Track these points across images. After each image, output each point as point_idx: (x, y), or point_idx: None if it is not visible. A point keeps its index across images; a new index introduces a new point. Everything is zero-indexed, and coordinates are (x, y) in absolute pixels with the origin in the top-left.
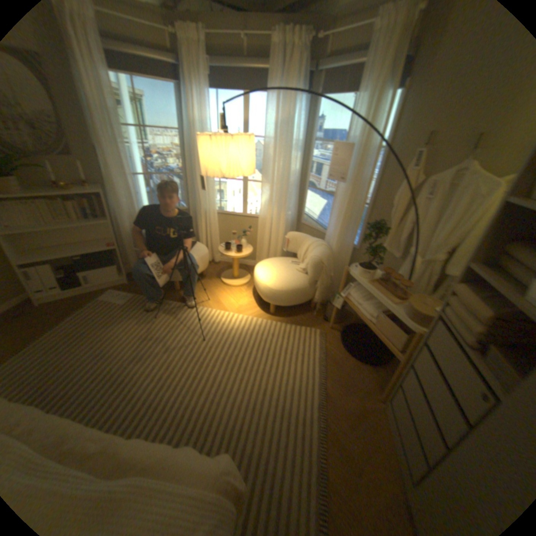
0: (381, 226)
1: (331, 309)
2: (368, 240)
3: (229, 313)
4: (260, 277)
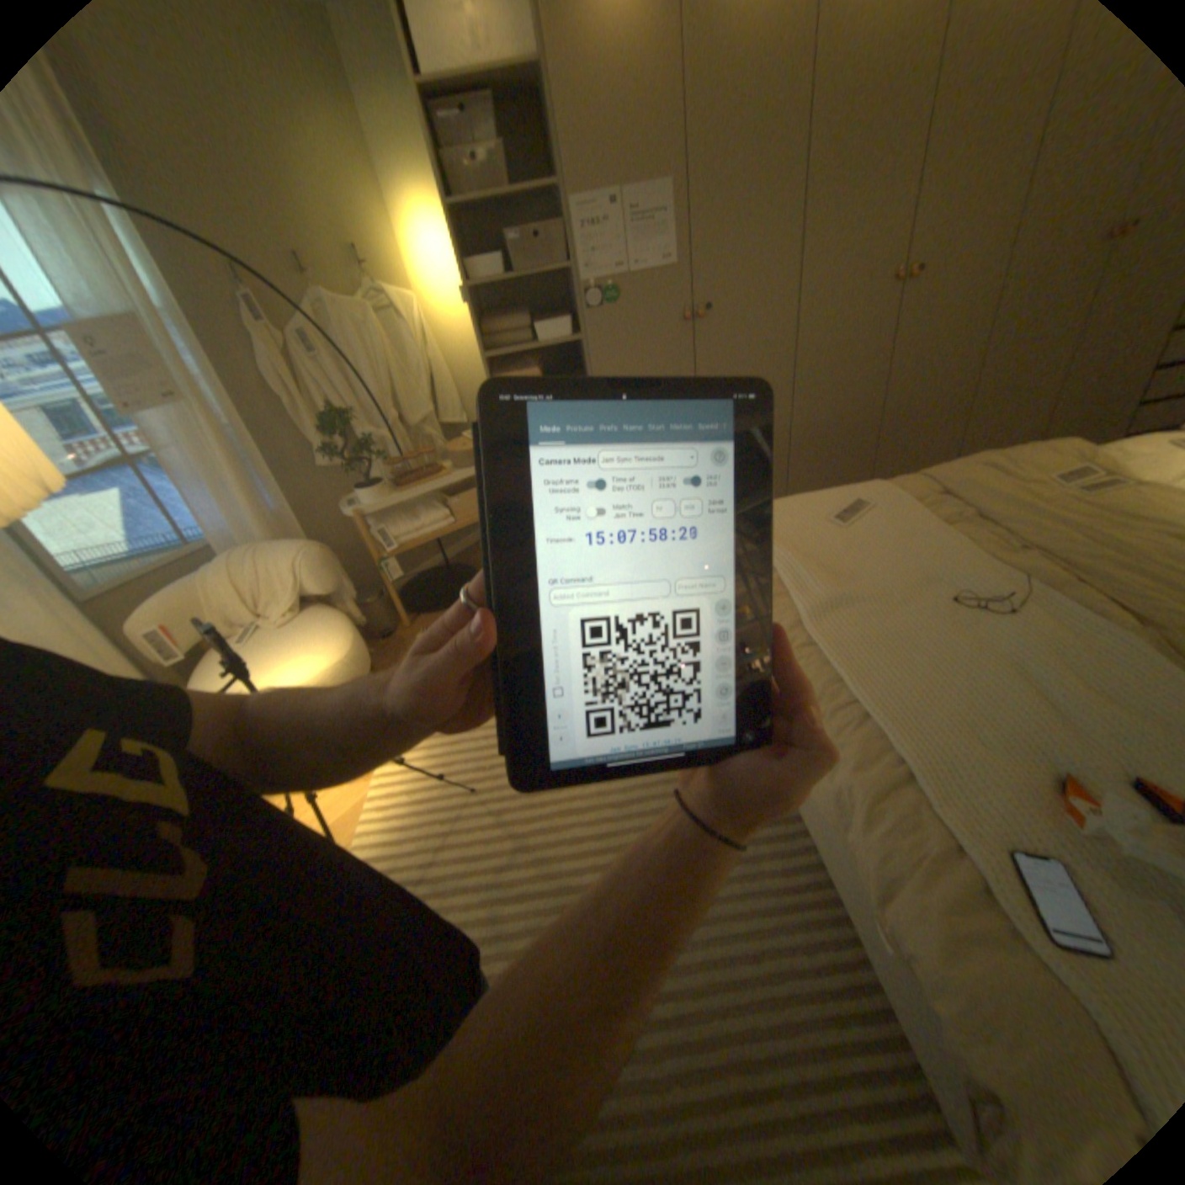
0: (341, 413)
1: (380, 606)
2: (336, 449)
3: (370, 788)
4: (295, 684)
